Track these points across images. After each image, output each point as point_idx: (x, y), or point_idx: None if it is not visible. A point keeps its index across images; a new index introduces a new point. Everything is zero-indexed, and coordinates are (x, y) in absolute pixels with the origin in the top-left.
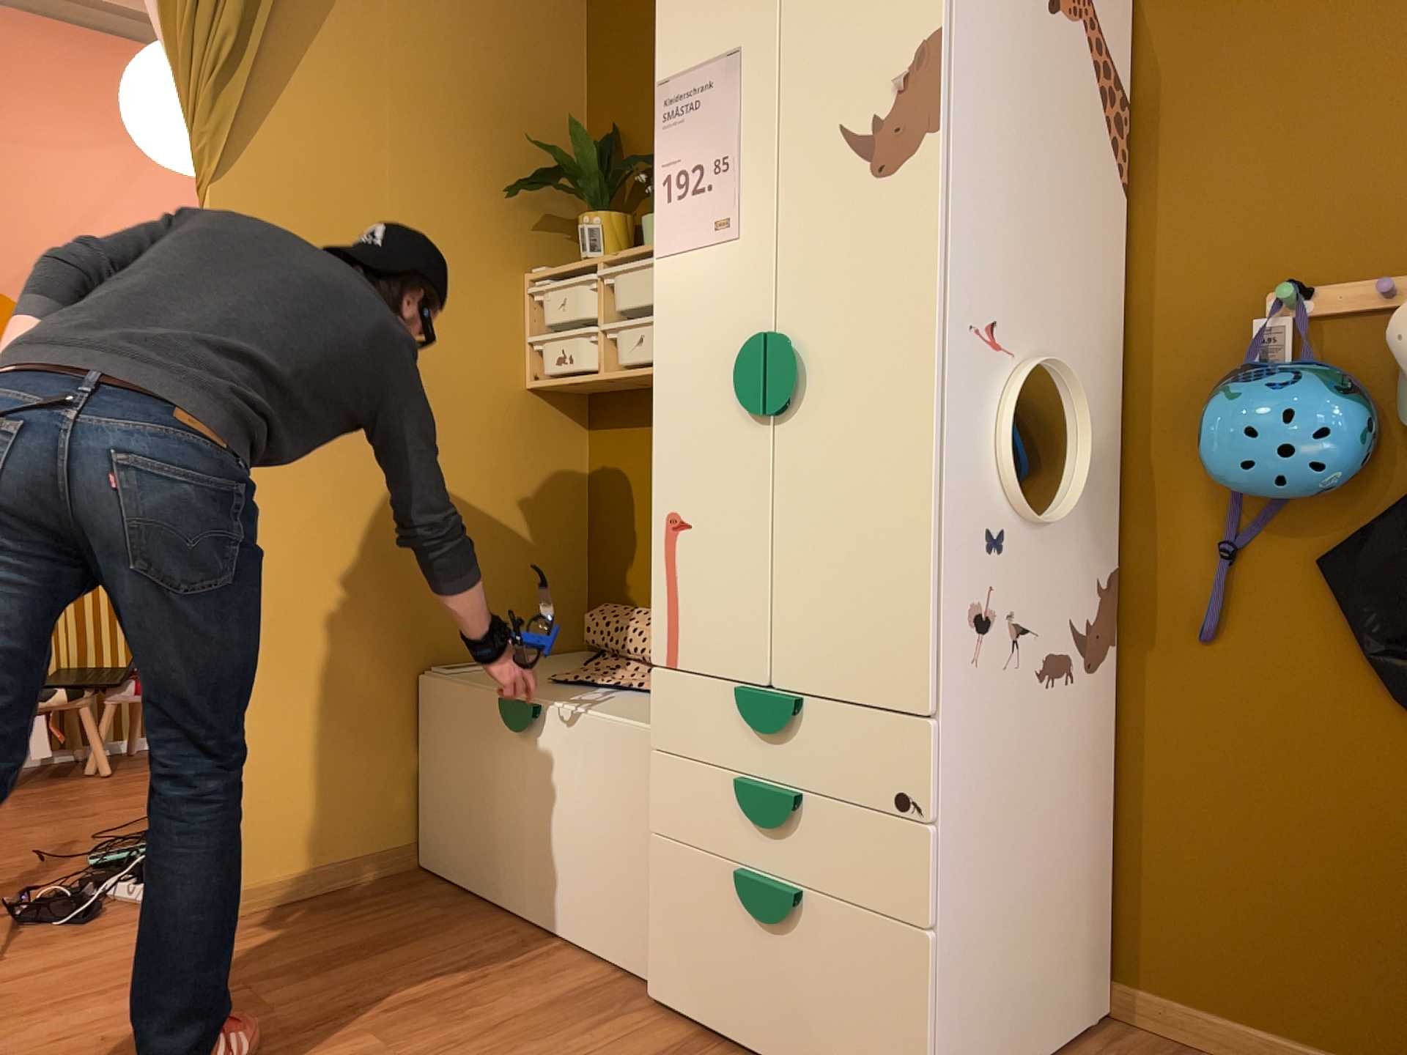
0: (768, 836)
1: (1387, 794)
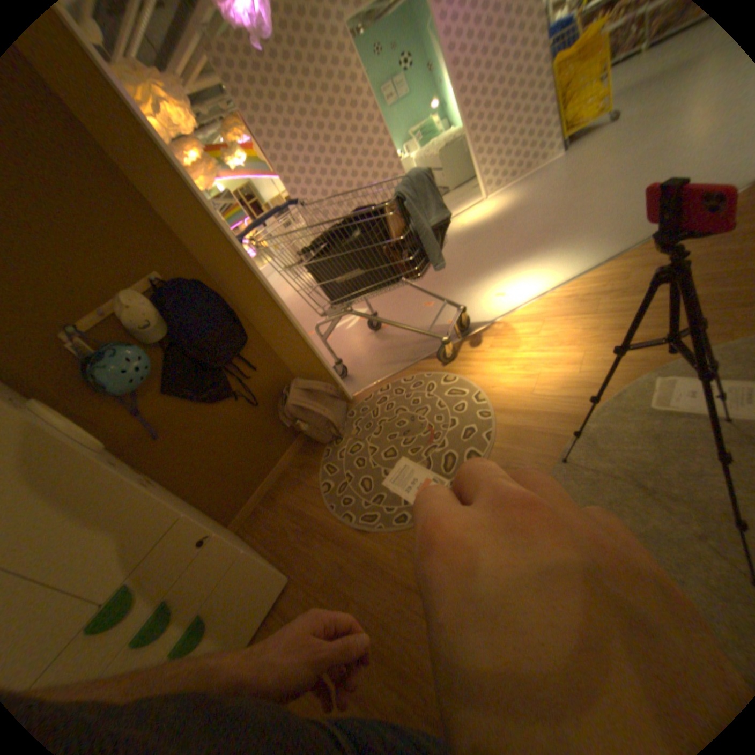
0: (167, 629)
1: (227, 422)
